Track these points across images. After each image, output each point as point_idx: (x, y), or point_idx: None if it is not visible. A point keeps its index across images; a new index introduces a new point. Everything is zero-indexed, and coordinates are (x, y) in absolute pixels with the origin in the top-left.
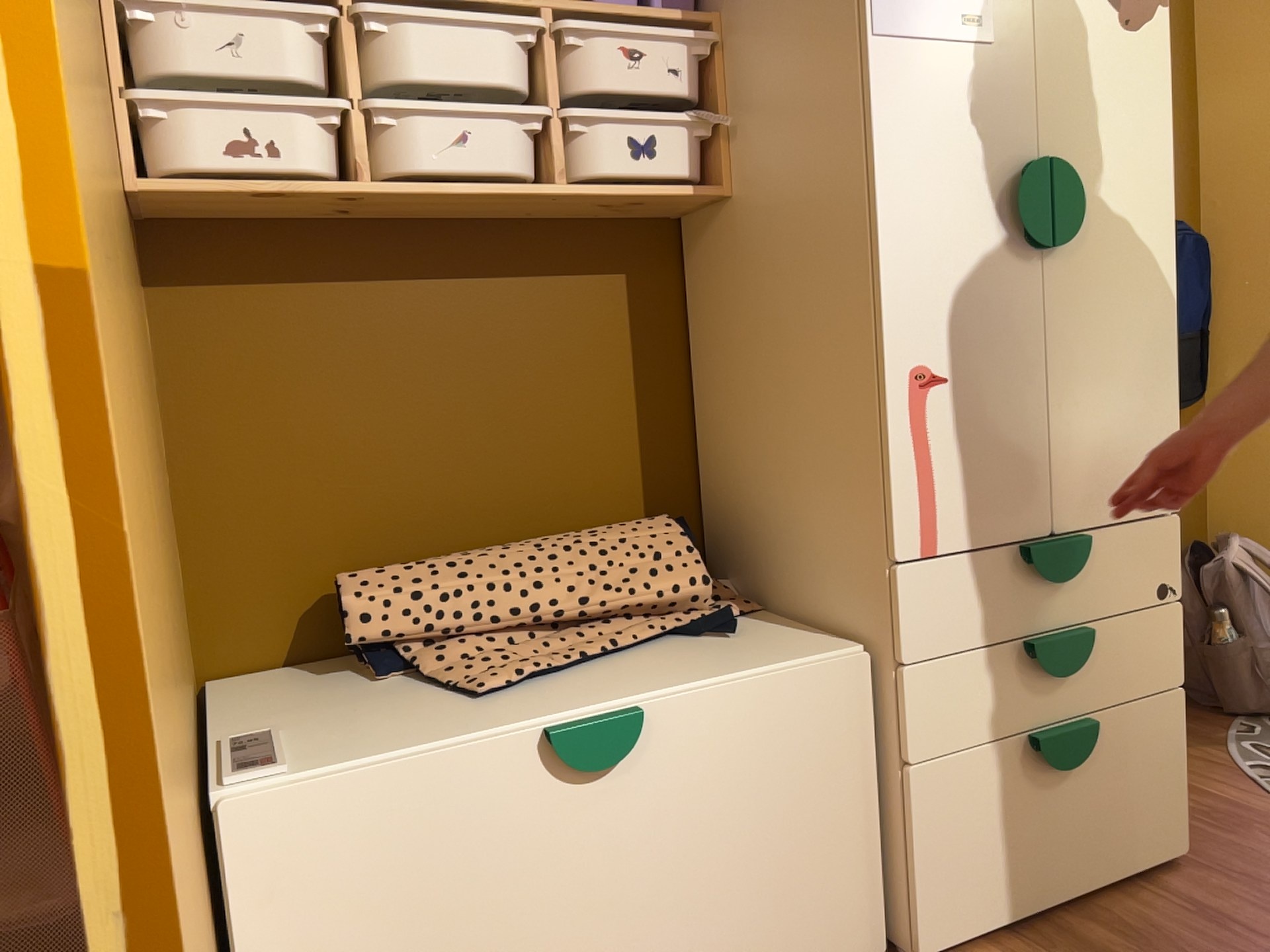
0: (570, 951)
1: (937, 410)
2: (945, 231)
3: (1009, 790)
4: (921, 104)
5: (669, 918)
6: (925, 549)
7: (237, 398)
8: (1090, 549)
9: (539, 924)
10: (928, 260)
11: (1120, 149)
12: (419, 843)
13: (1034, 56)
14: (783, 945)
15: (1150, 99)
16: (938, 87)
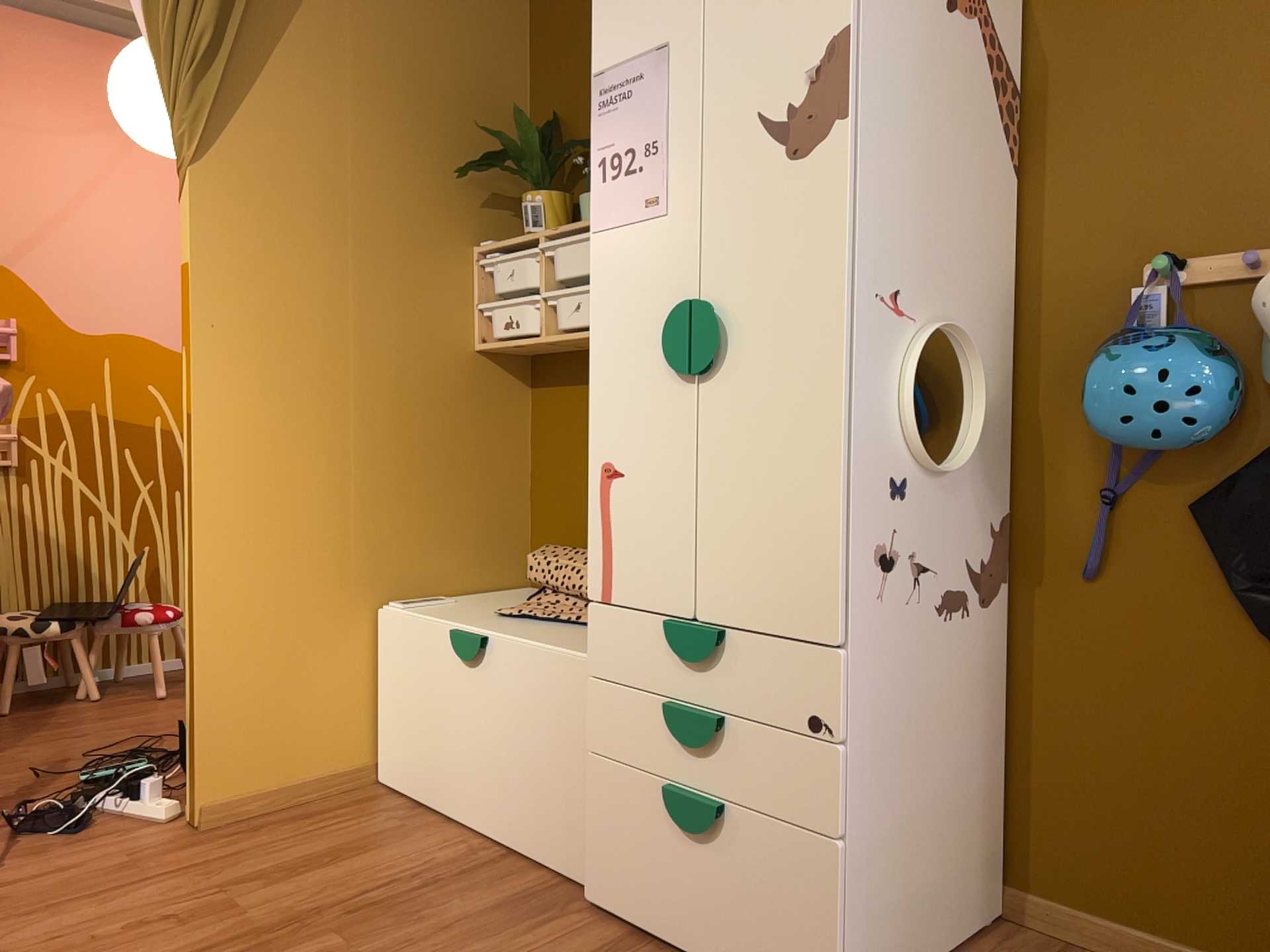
0: (457, 751)
1: (614, 495)
2: (627, 363)
3: (651, 820)
4: (616, 272)
5: (492, 766)
6: (602, 596)
7: (551, 444)
8: (727, 646)
9: (448, 728)
10: (615, 384)
11: (781, 275)
12: (418, 658)
13: (699, 213)
14: (539, 831)
15: (818, 218)
16: (628, 256)
